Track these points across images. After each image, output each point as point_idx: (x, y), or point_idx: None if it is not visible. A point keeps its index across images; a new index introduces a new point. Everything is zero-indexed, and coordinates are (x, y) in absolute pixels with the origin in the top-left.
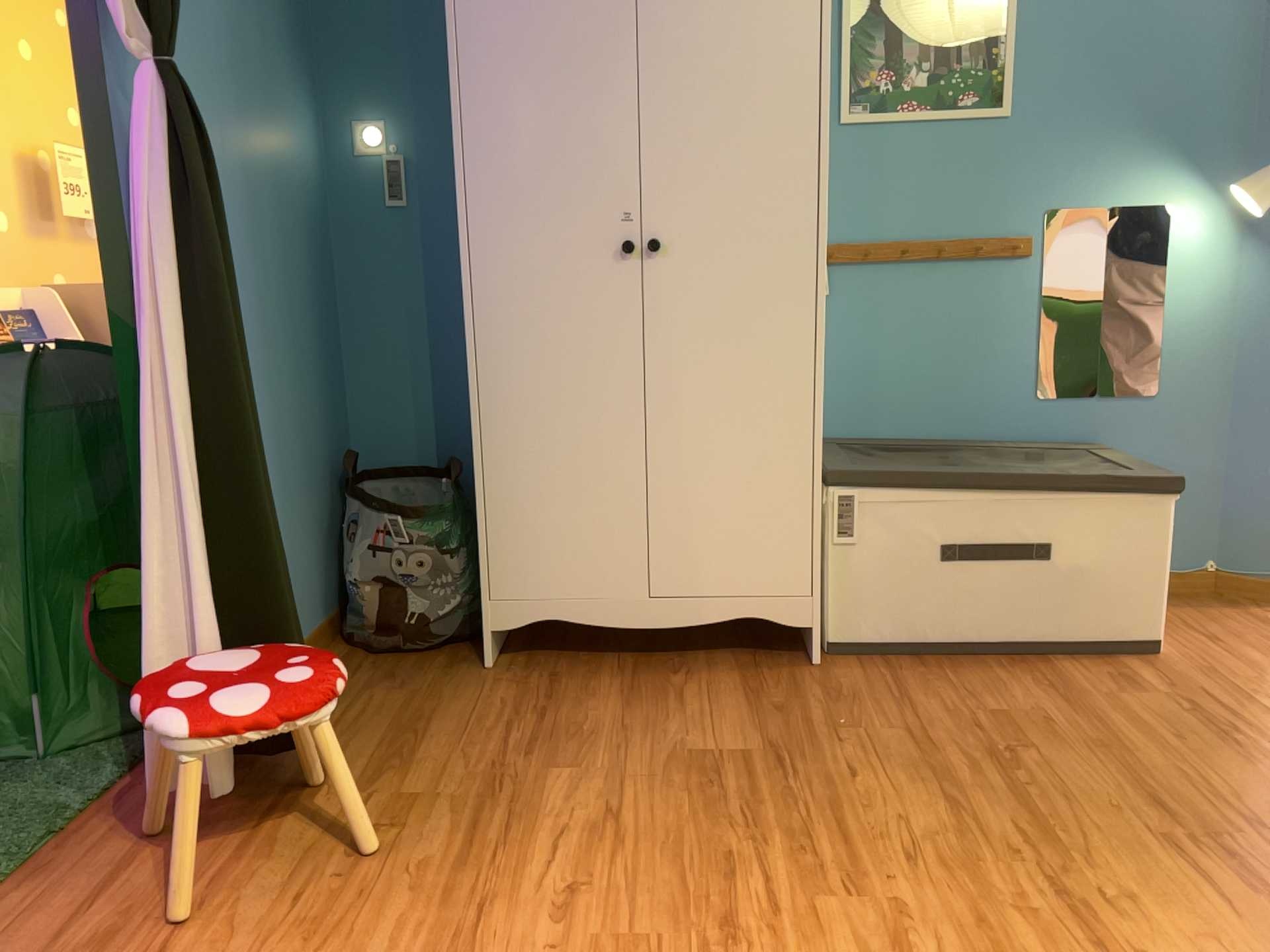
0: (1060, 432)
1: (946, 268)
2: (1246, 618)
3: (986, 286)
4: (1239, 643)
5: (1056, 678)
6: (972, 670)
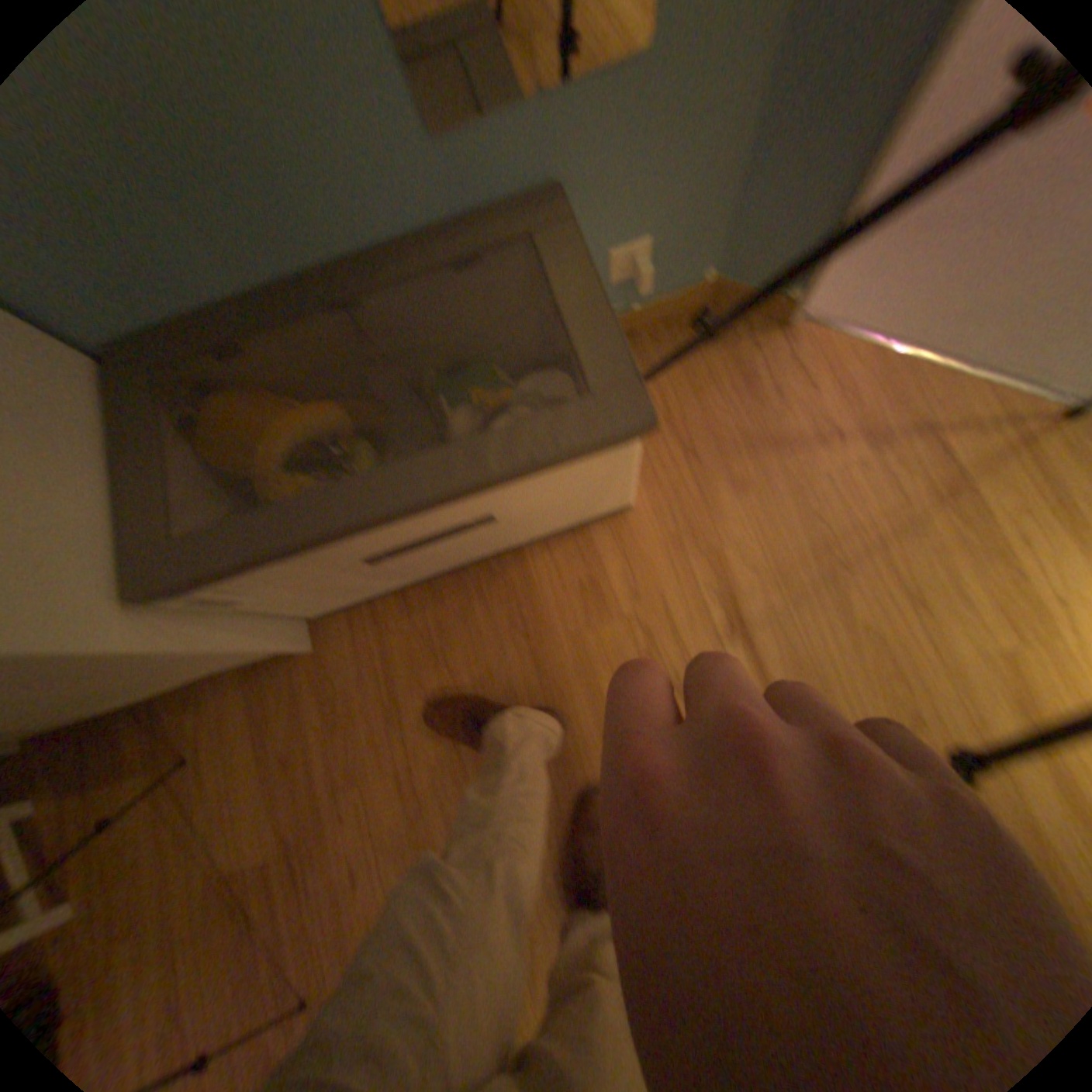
0: (491, 175)
1: None
2: (730, 368)
3: None
4: (711, 449)
5: (529, 598)
6: (451, 605)
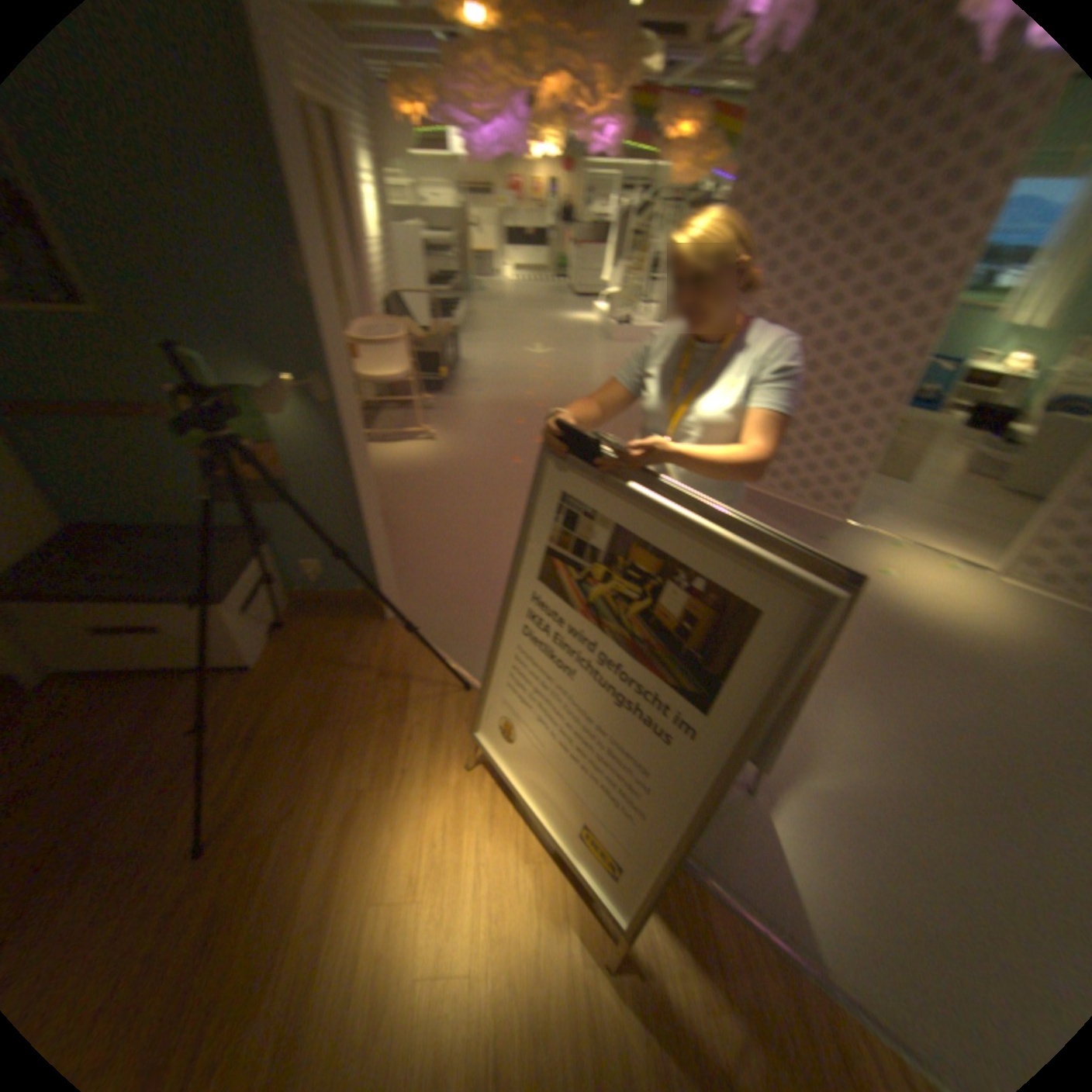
0: (234, 524)
1: (101, 425)
2: (342, 632)
3: (138, 437)
4: (305, 663)
5: (155, 707)
6: (114, 699)
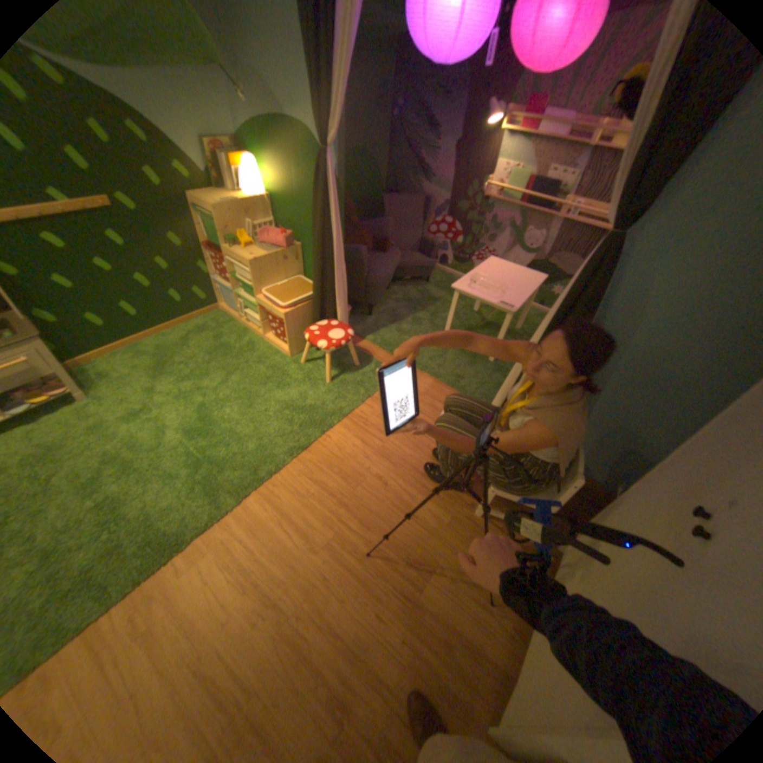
0: None
1: None
2: None
3: None
4: None
5: None
6: None
